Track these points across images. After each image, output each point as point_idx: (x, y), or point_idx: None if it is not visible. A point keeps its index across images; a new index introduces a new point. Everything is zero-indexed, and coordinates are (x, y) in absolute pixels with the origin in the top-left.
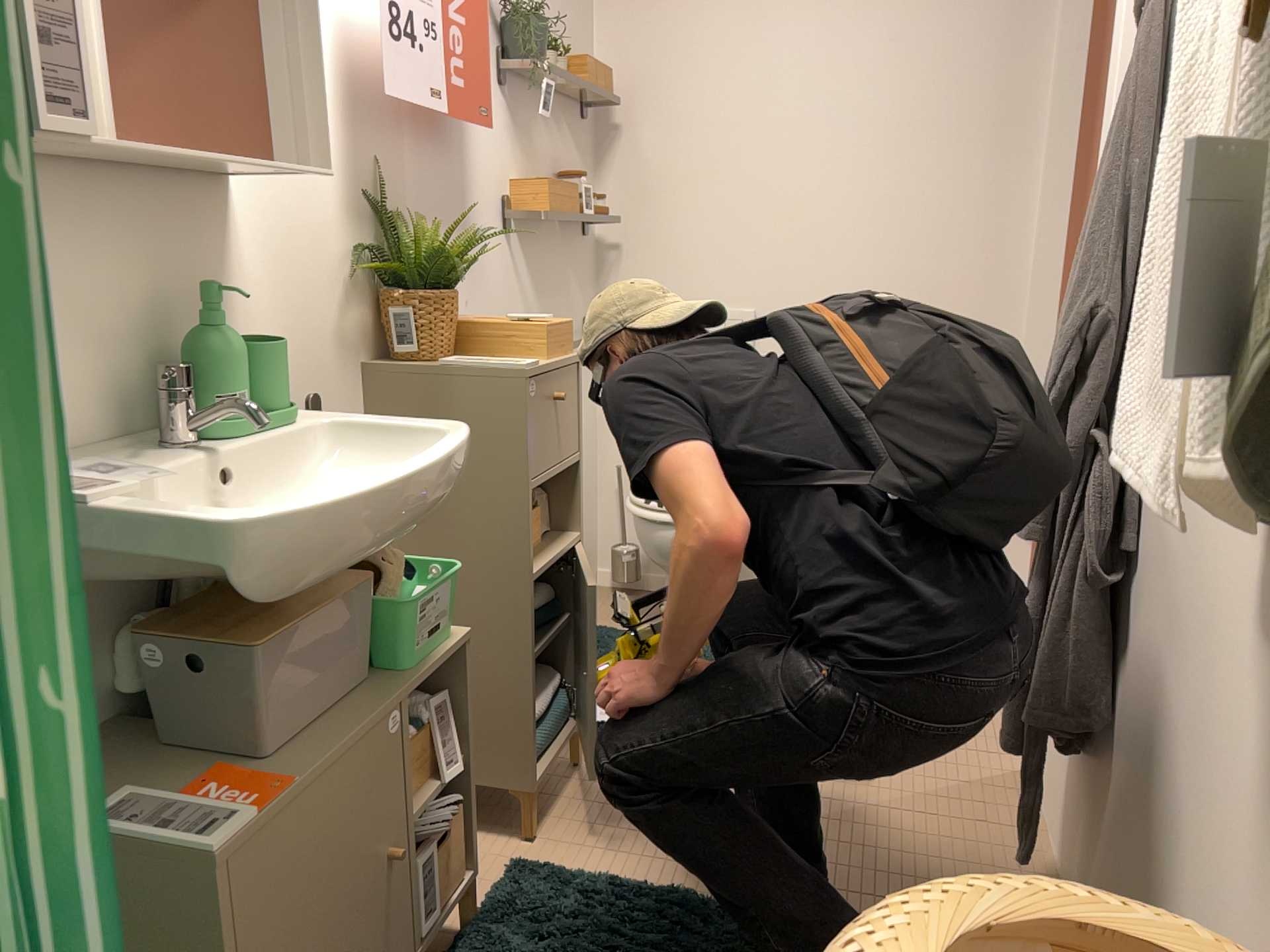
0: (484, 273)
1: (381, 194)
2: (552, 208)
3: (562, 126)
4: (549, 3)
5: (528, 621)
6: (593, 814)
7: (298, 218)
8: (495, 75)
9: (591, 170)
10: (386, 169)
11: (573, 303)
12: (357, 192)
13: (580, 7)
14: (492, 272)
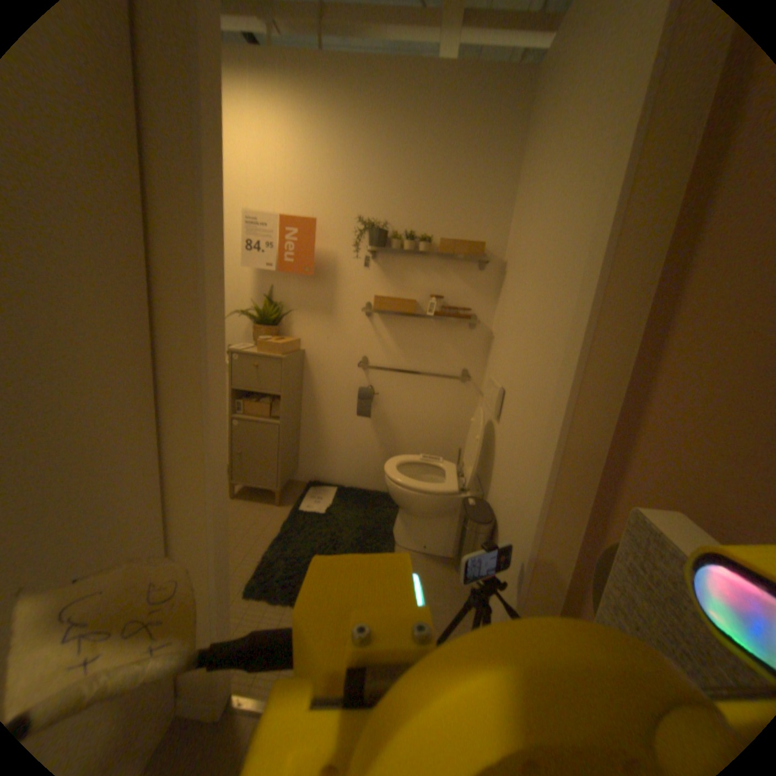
0: (344, 327)
1: (273, 294)
2: (376, 305)
3: (448, 269)
4: (440, 210)
5: (230, 427)
6: (243, 509)
7: (231, 298)
8: (367, 251)
9: (492, 292)
10: (277, 286)
11: (447, 356)
12: (260, 293)
13: (490, 205)
14: (351, 328)
